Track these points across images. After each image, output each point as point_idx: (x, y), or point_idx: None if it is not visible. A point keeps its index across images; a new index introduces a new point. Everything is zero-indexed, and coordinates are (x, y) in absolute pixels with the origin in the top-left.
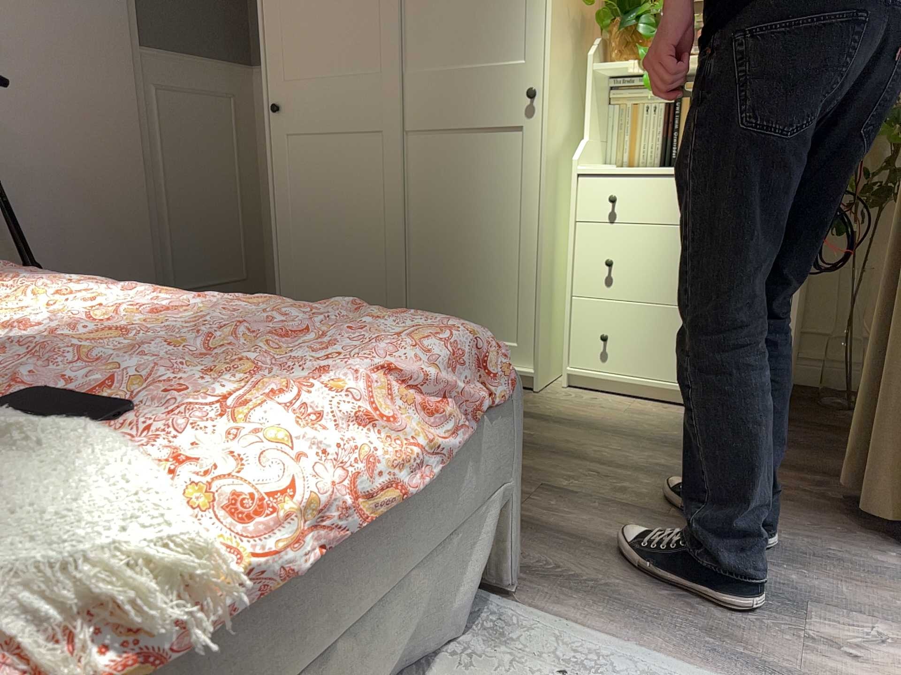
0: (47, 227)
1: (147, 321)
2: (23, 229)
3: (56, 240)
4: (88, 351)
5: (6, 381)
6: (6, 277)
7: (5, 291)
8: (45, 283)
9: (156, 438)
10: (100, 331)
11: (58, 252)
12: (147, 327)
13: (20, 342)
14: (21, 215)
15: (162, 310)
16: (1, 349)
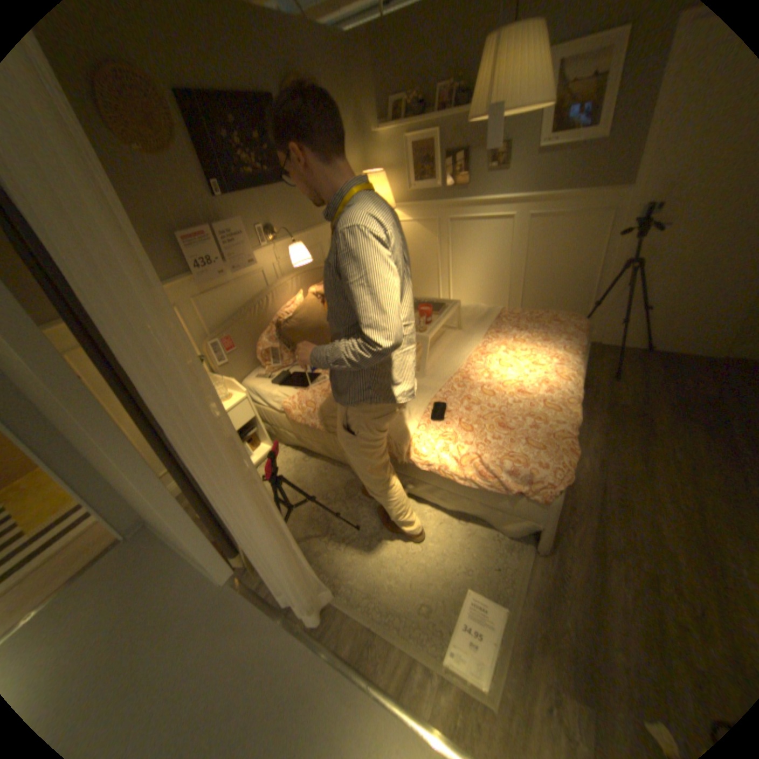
0: (674, 287)
1: (511, 394)
2: (659, 286)
3: (677, 294)
4: (485, 395)
5: (454, 396)
6: (562, 336)
7: (535, 351)
8: (553, 350)
9: (436, 429)
10: (506, 388)
11: (674, 300)
12: (515, 394)
13: (483, 382)
14: (662, 280)
15: (532, 389)
16: (480, 381)
